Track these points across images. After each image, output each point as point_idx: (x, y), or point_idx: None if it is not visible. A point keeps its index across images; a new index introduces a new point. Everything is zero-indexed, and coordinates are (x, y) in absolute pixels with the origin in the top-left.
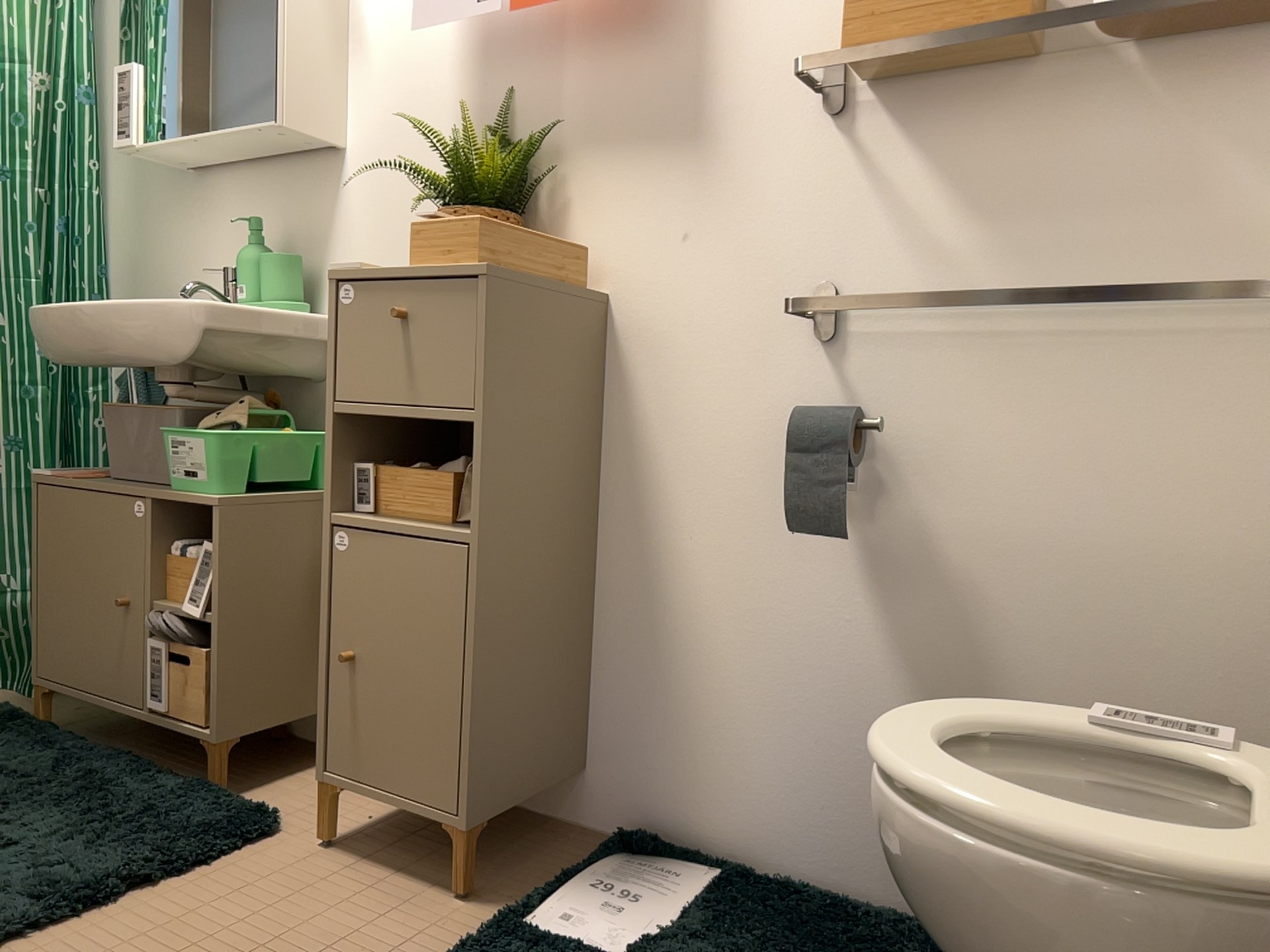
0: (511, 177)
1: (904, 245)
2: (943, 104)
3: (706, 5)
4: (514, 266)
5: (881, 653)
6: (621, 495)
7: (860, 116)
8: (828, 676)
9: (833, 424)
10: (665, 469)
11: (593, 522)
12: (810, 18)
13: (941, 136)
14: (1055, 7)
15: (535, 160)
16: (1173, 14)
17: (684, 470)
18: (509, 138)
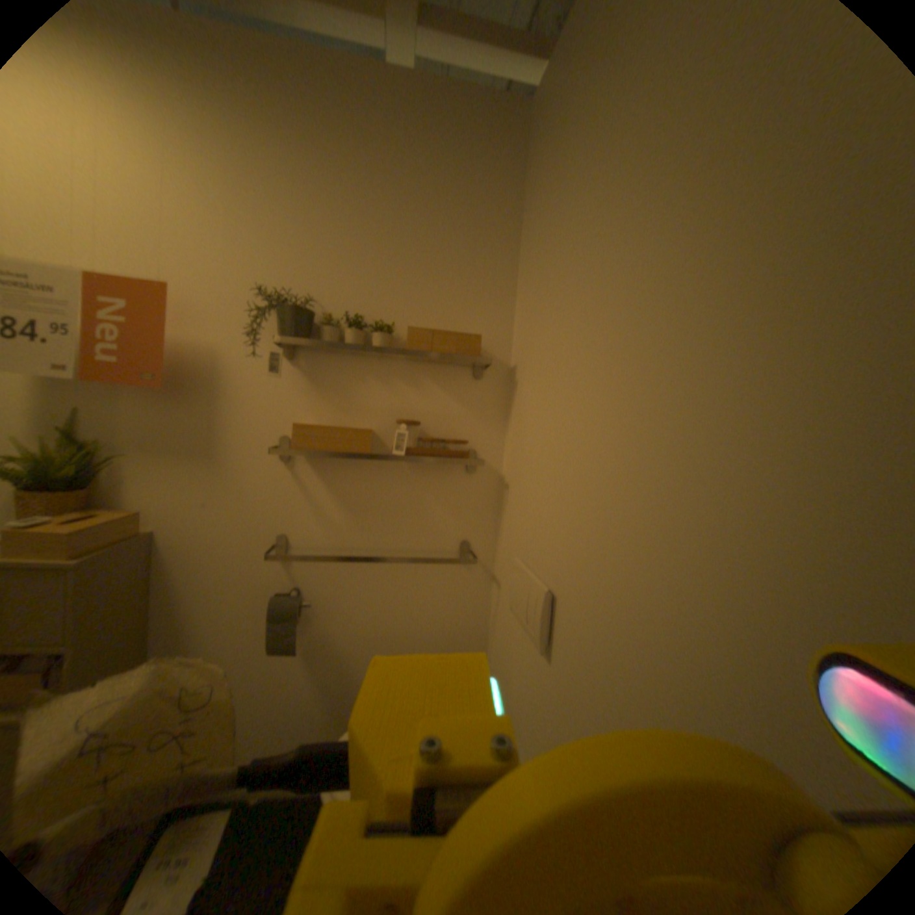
0: (77, 465)
1: (321, 519)
2: (338, 463)
3: (216, 390)
4: (90, 548)
5: (311, 691)
6: (164, 636)
7: (300, 461)
8: (286, 706)
9: (292, 609)
10: (194, 621)
11: (145, 654)
12: (275, 411)
13: (337, 476)
14: (382, 434)
15: (96, 454)
16: (422, 445)
17: (205, 621)
18: (72, 434)
